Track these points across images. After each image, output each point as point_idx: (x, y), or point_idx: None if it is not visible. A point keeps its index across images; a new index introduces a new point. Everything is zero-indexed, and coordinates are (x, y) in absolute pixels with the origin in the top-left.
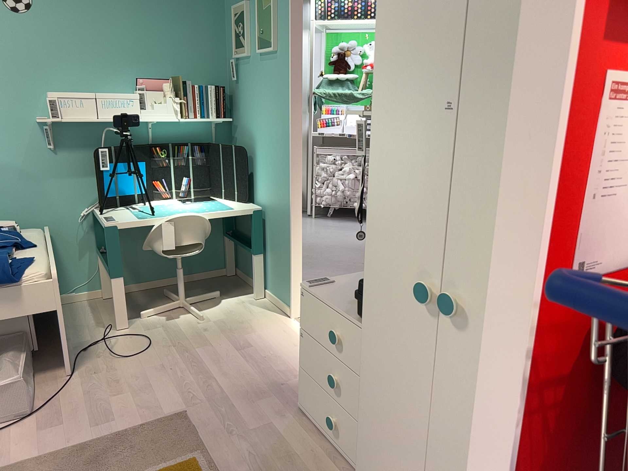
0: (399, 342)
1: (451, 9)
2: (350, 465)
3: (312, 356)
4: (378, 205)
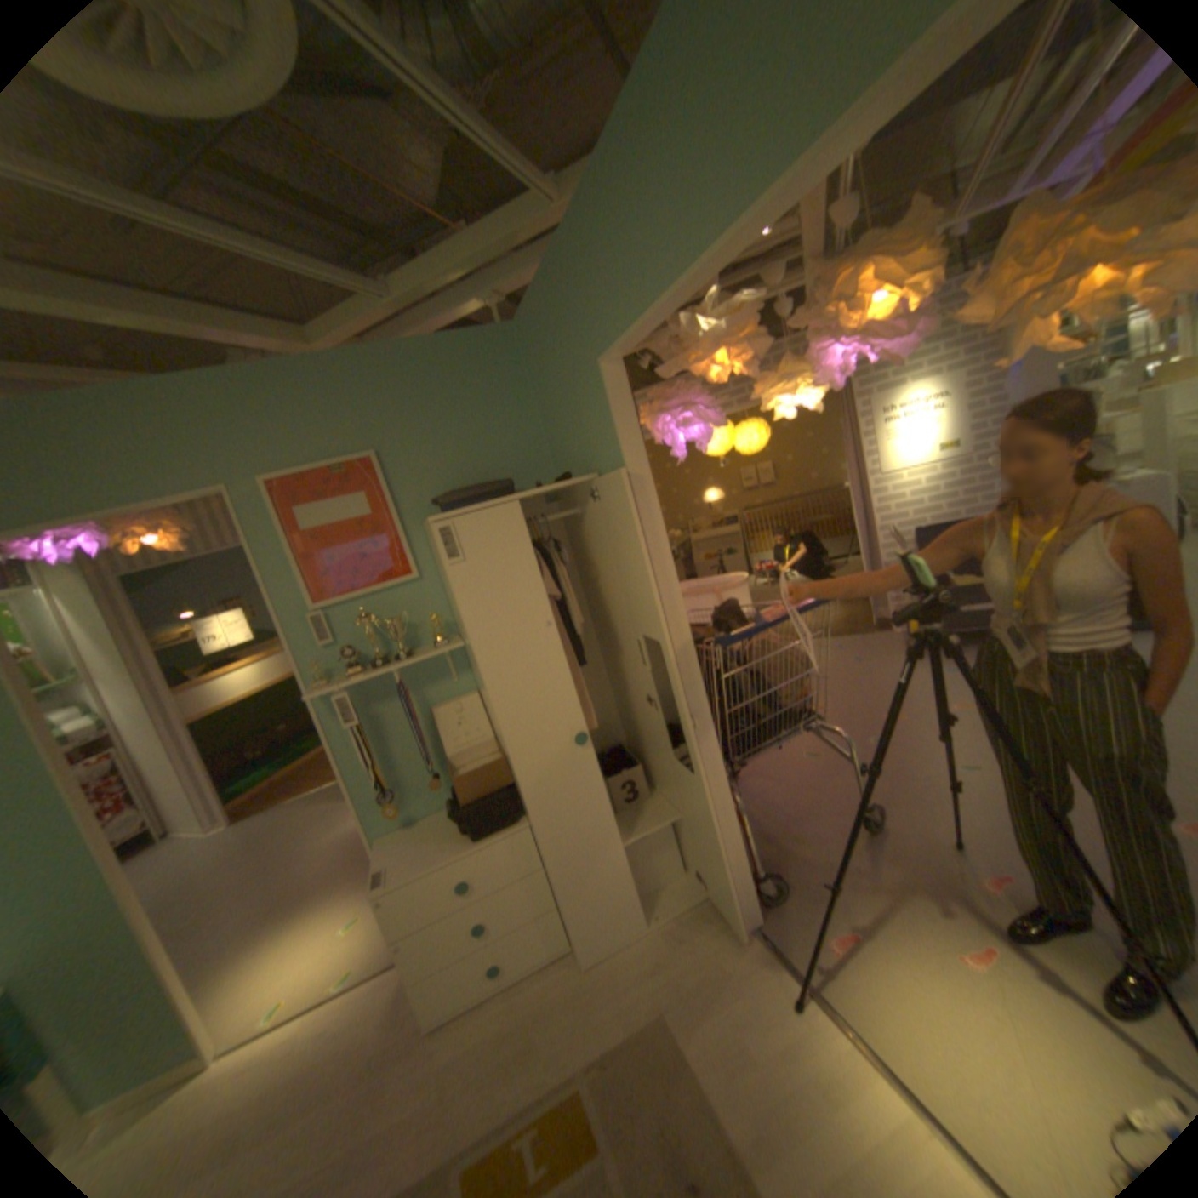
0: (569, 792)
1: (528, 576)
2: (529, 976)
3: (426, 952)
4: (510, 718)
